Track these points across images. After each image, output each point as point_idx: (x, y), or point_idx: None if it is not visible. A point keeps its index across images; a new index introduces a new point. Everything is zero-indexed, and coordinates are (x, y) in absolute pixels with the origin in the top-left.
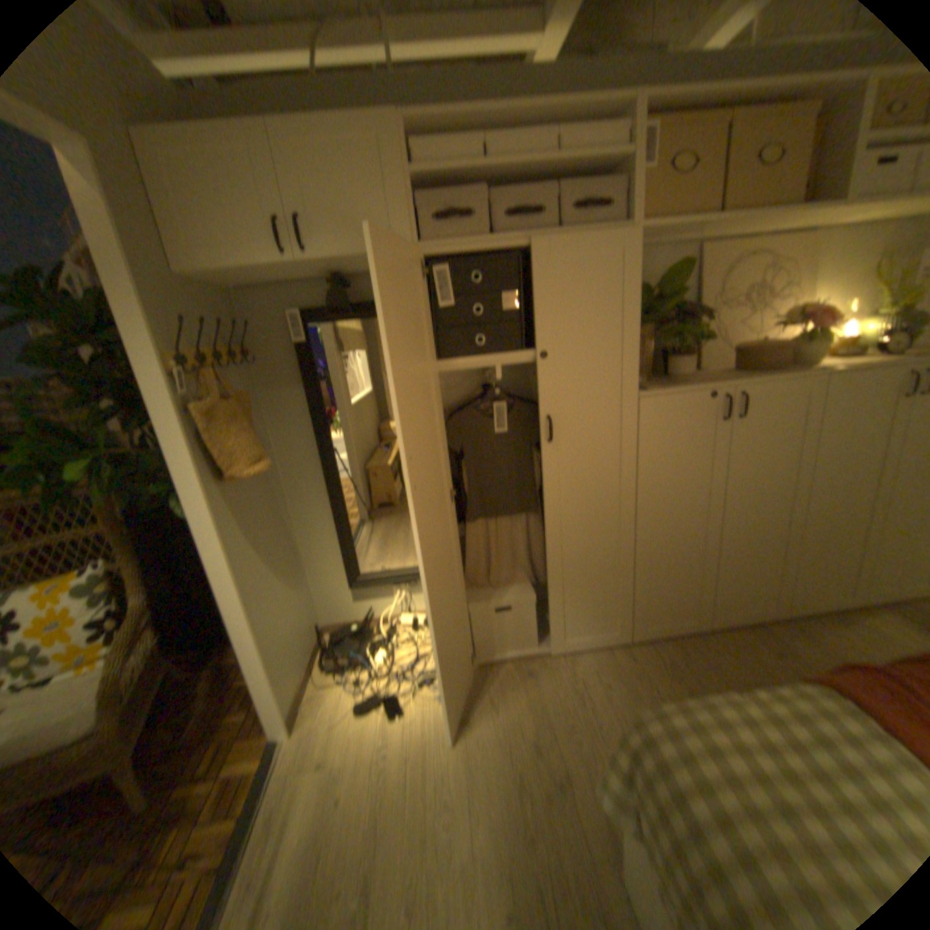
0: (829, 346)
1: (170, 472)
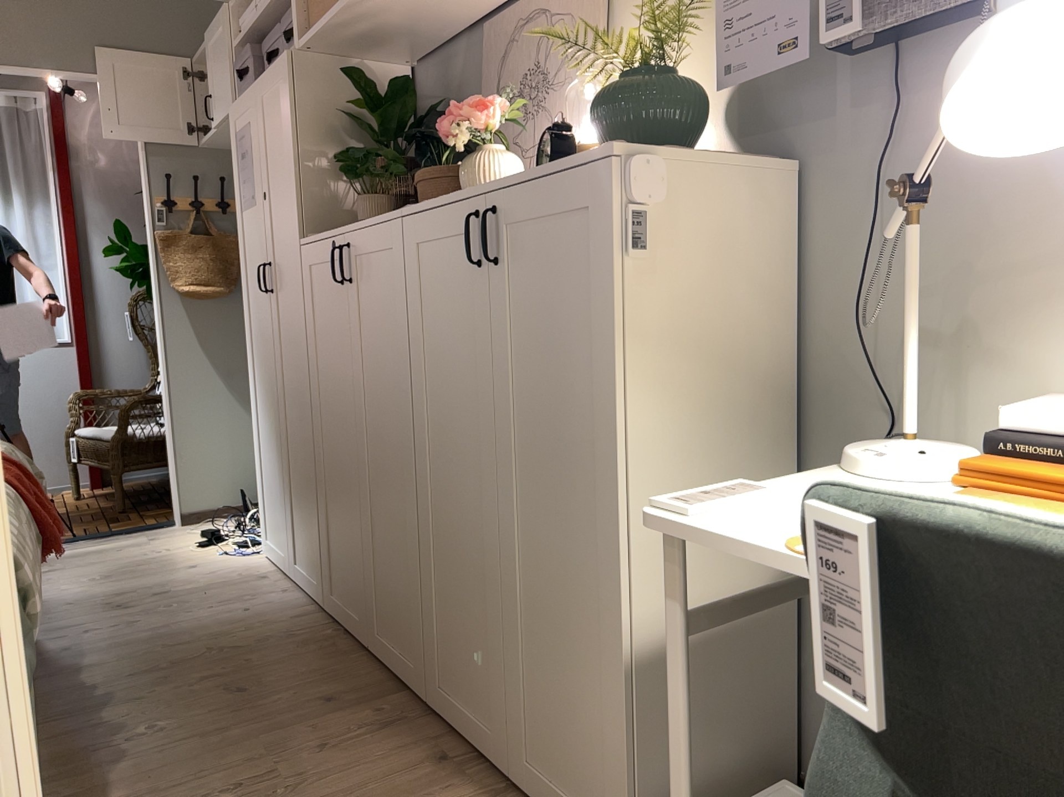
0: (475, 171)
1: (150, 274)
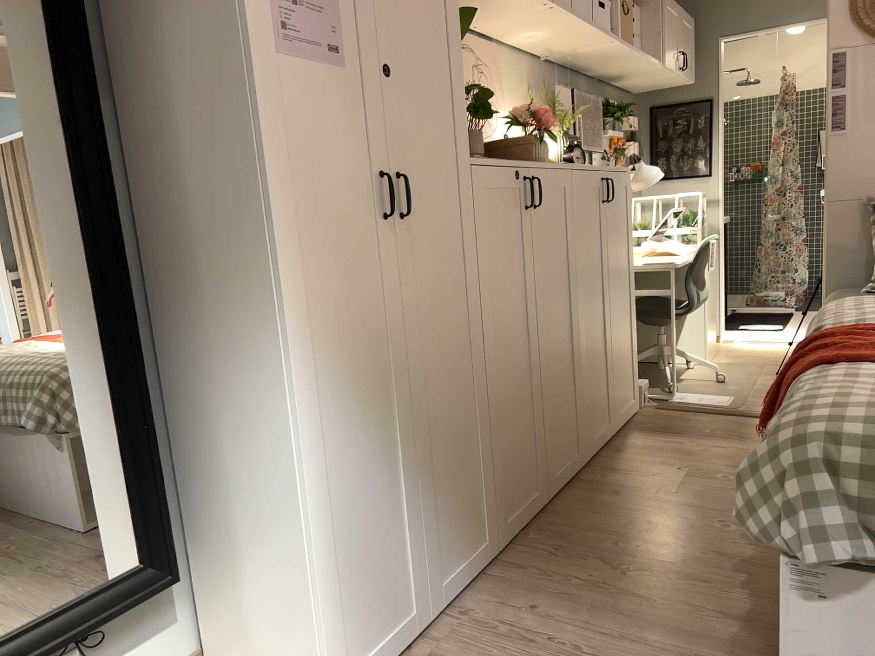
0: (549, 149)
1: None
